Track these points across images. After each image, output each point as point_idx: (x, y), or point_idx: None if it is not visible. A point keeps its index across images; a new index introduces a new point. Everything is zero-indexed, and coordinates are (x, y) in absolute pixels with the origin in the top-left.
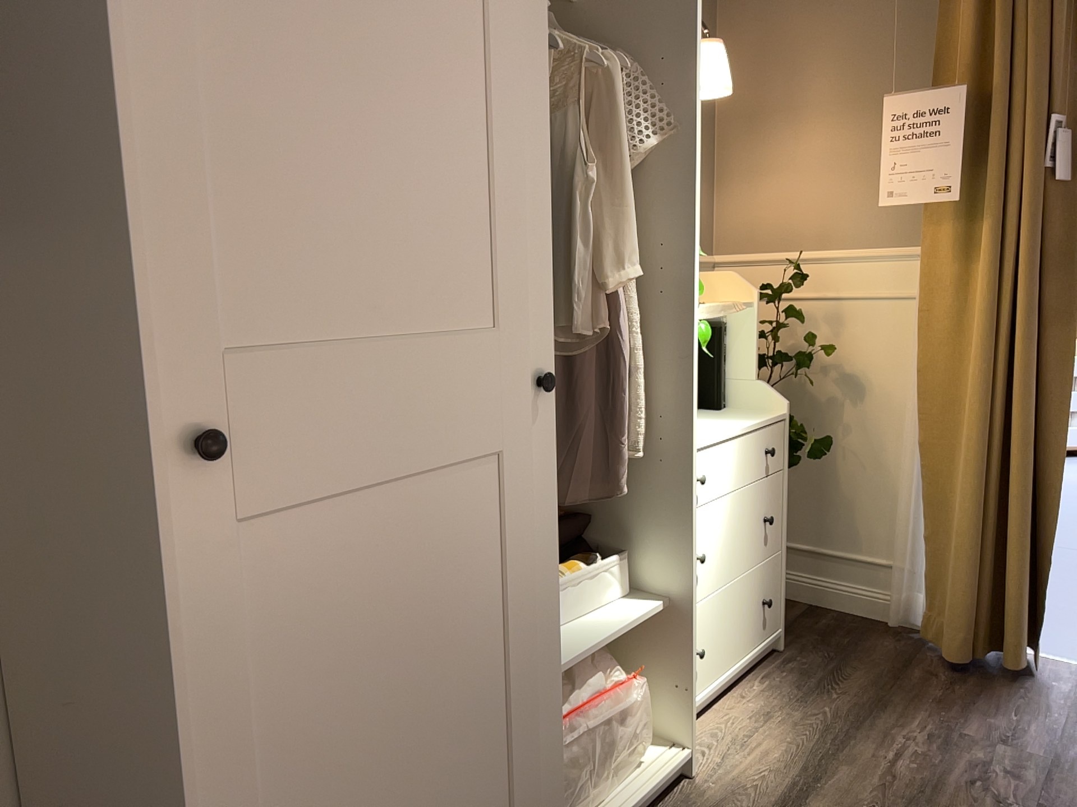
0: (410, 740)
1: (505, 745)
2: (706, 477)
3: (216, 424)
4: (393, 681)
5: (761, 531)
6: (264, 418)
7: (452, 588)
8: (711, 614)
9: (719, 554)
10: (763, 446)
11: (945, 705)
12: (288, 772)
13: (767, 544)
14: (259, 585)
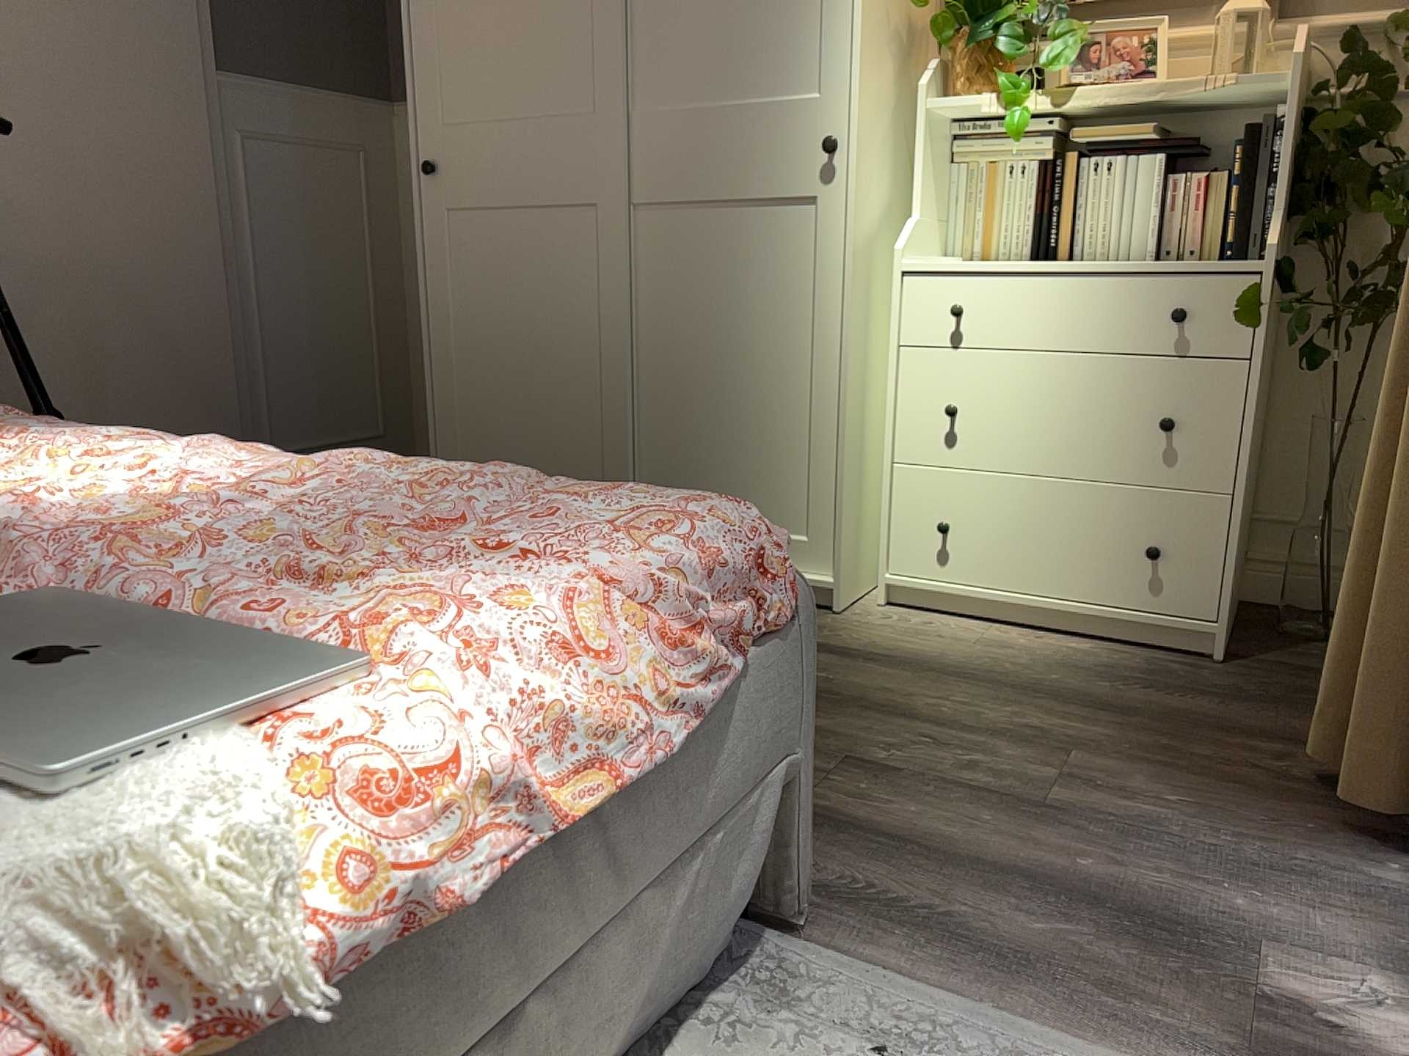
0: (531, 373)
1: (597, 420)
2: (958, 308)
3: (437, 163)
4: (521, 331)
5: (1149, 437)
6: (456, 163)
7: (559, 291)
8: (987, 496)
9: (1012, 426)
10: (1164, 303)
11: (1164, 759)
12: (469, 349)
13: (1172, 466)
14: (457, 247)
